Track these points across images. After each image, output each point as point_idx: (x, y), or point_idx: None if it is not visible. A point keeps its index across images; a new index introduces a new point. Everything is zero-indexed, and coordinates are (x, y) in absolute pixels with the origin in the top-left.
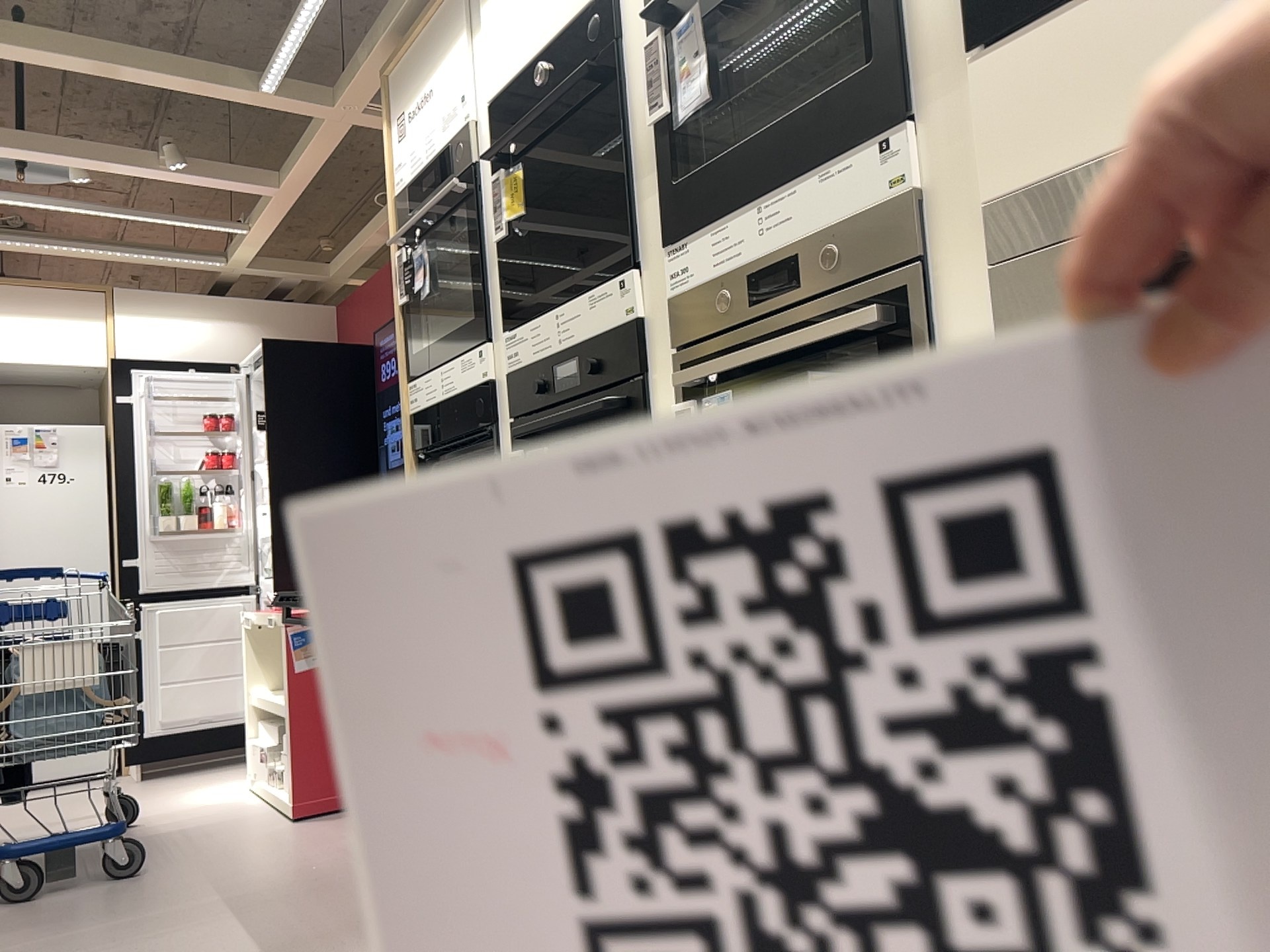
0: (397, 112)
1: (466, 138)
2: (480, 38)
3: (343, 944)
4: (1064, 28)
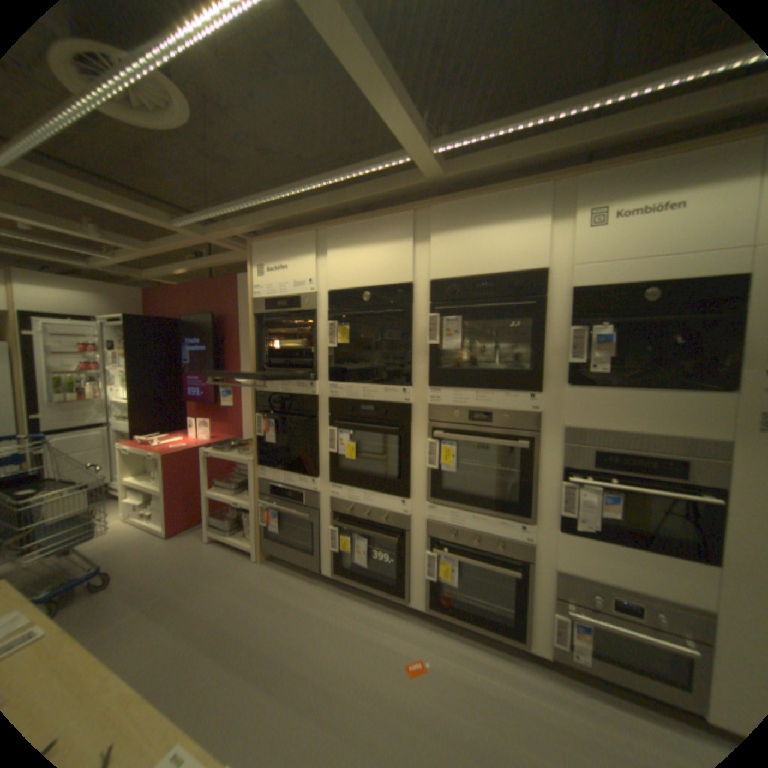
0: (256, 263)
1: (311, 299)
2: (322, 260)
3: (250, 612)
4: (602, 394)
